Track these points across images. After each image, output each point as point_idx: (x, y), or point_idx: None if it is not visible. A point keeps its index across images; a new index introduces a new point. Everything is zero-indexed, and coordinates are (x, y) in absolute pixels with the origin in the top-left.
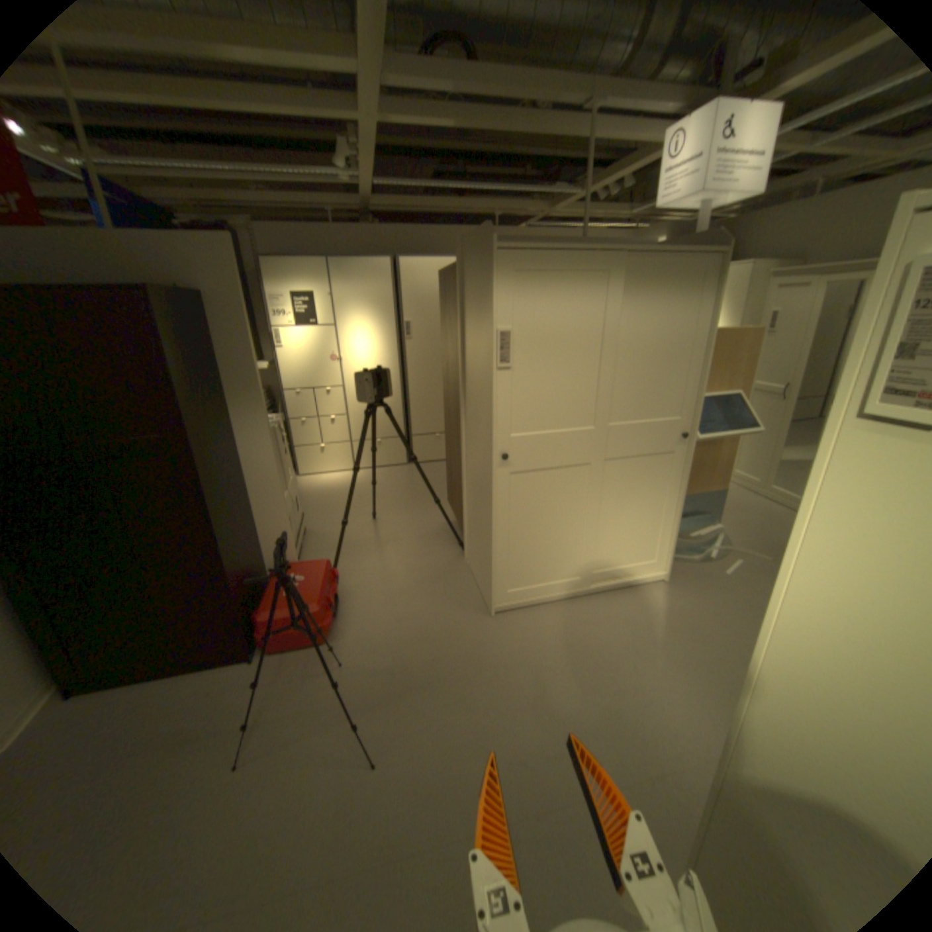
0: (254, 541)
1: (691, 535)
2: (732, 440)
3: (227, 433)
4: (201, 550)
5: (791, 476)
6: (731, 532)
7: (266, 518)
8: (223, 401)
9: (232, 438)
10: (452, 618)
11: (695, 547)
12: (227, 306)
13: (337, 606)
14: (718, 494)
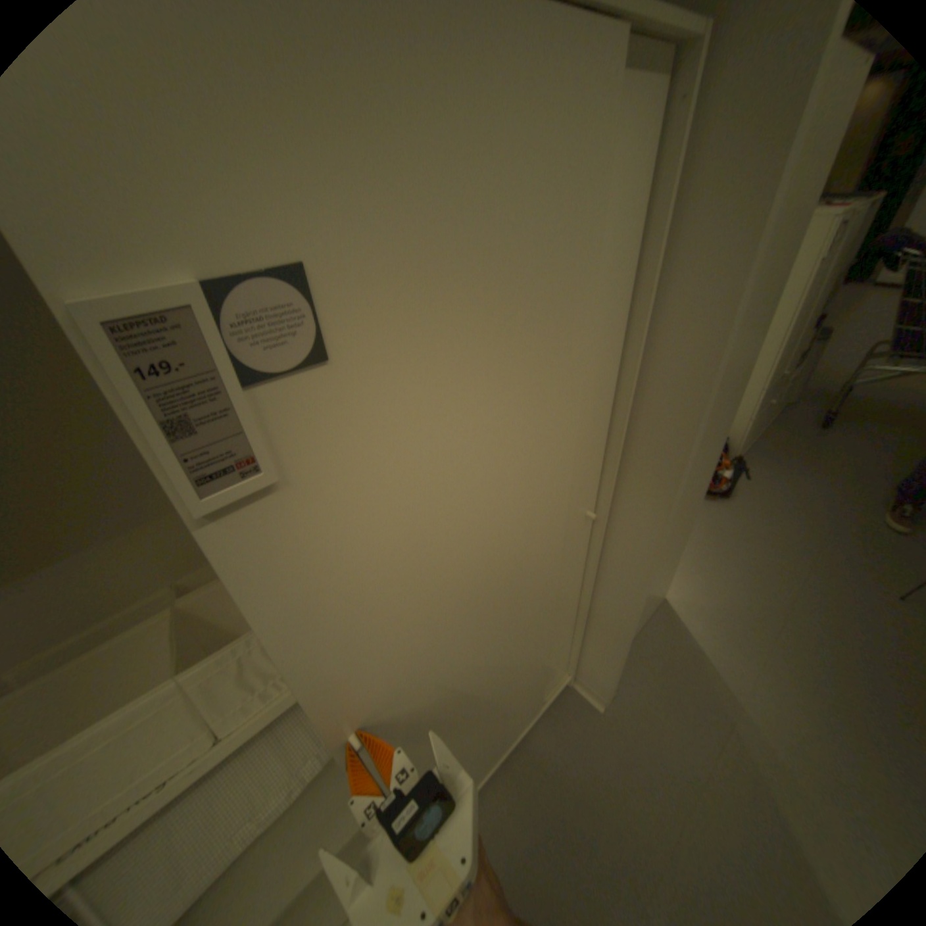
0: None
1: None
2: None
3: None
4: None
5: None
6: None
7: None
8: None
9: None
10: None
11: None
12: None
13: None
14: None
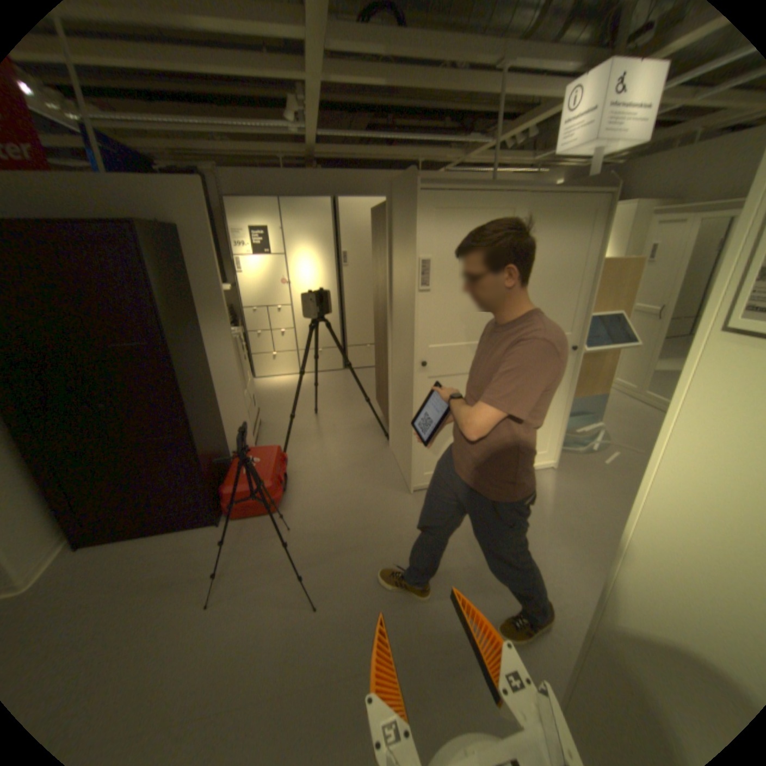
0: (220, 429)
1: (577, 431)
2: (614, 353)
3: (198, 342)
4: (178, 436)
5: (663, 384)
6: (610, 429)
7: (230, 411)
8: (195, 316)
9: (202, 346)
10: (379, 494)
11: (580, 441)
12: (198, 237)
13: (286, 483)
14: (600, 398)
